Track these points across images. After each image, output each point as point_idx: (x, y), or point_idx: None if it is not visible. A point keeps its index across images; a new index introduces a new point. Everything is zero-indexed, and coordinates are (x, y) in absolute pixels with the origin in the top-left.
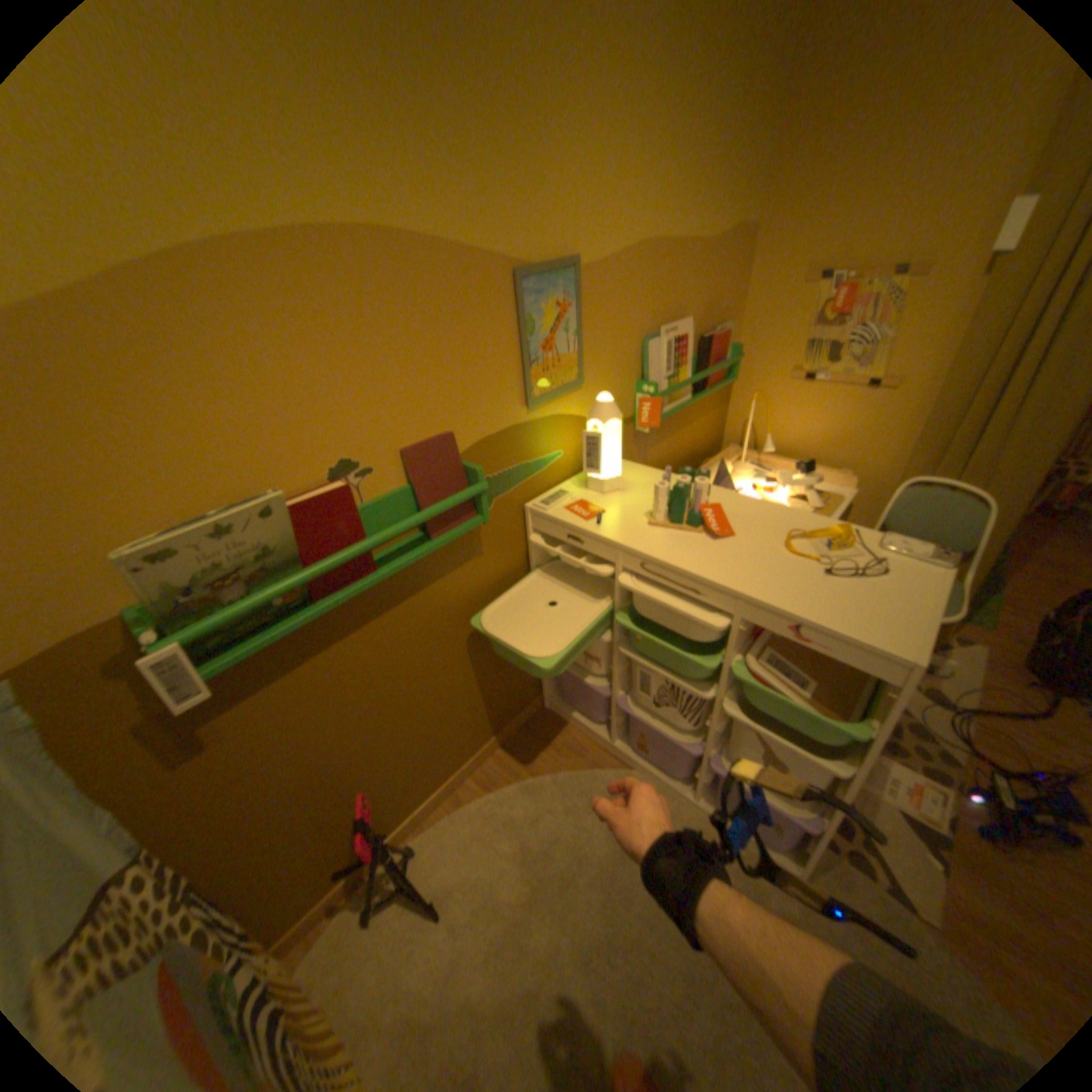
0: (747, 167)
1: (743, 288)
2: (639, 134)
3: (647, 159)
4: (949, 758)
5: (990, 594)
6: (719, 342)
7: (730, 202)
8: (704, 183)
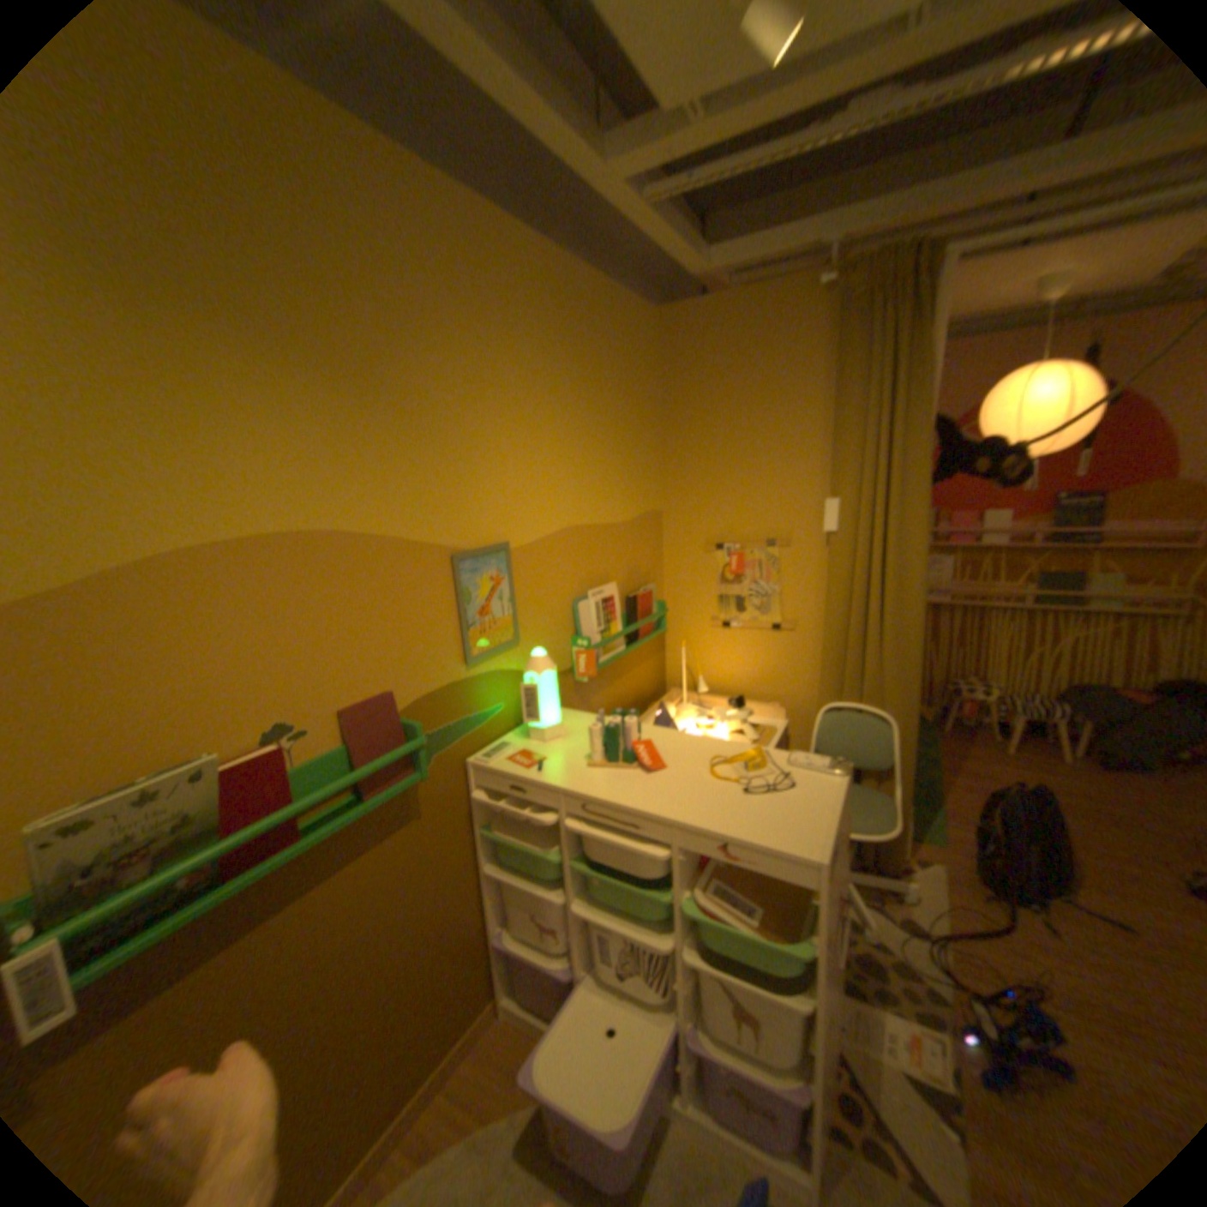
0: (643, 475)
1: (659, 557)
2: (552, 460)
3: (560, 474)
4: (937, 997)
5: (935, 812)
6: (644, 599)
7: (634, 498)
8: (610, 487)
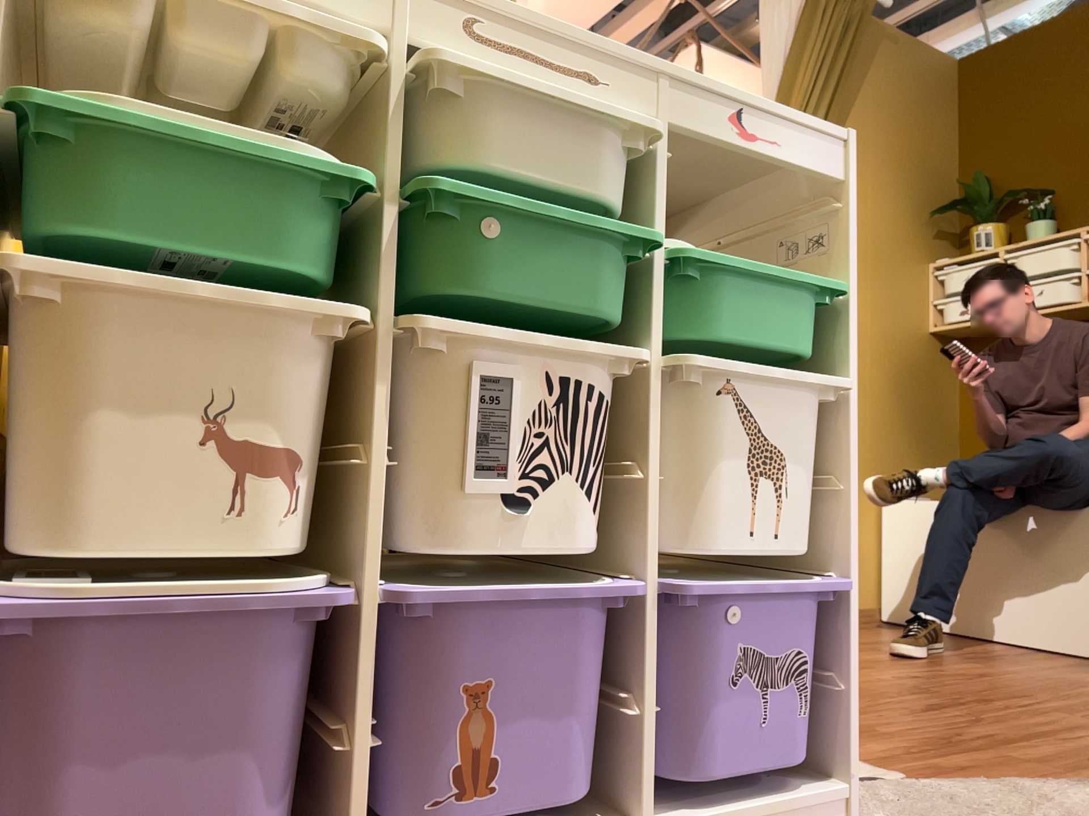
0: None
1: None
2: None
3: None
4: None
5: None
6: None
7: None
8: None
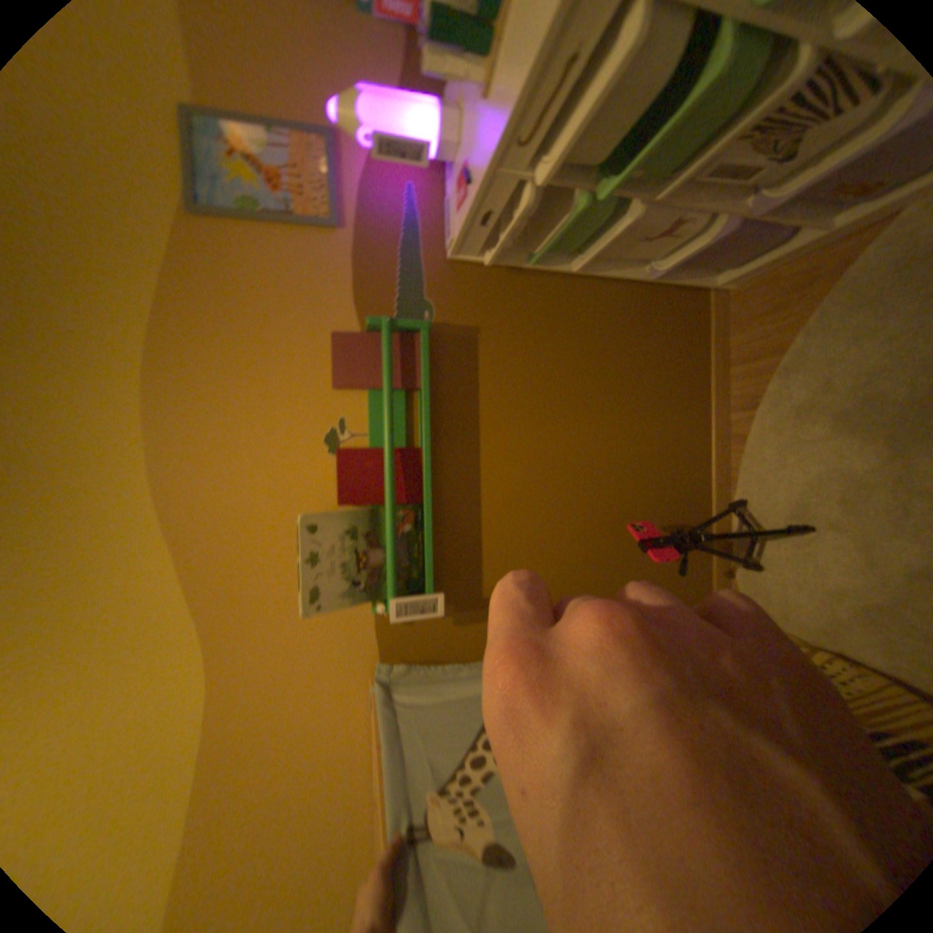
0: None
1: None
2: None
3: None
4: None
5: None
6: None
7: None
8: None
